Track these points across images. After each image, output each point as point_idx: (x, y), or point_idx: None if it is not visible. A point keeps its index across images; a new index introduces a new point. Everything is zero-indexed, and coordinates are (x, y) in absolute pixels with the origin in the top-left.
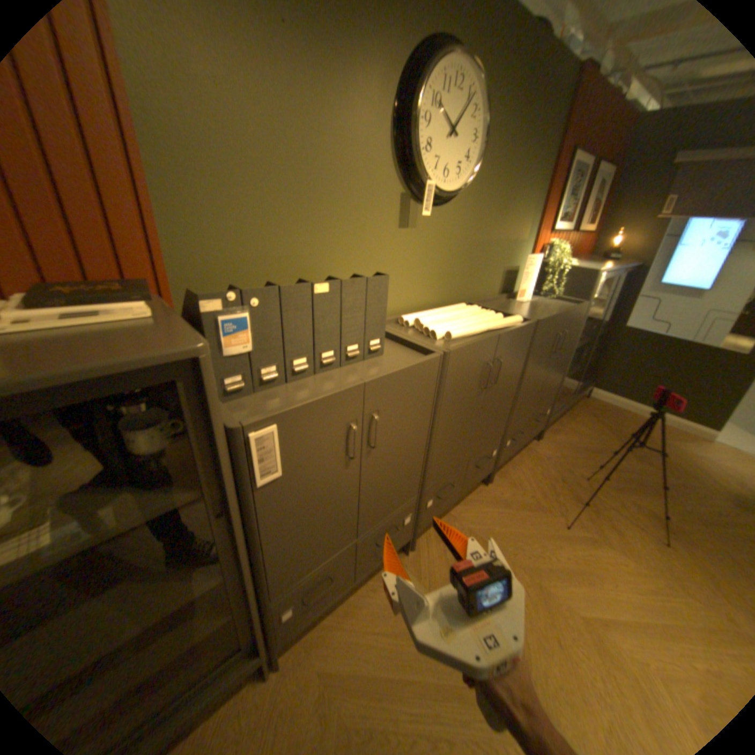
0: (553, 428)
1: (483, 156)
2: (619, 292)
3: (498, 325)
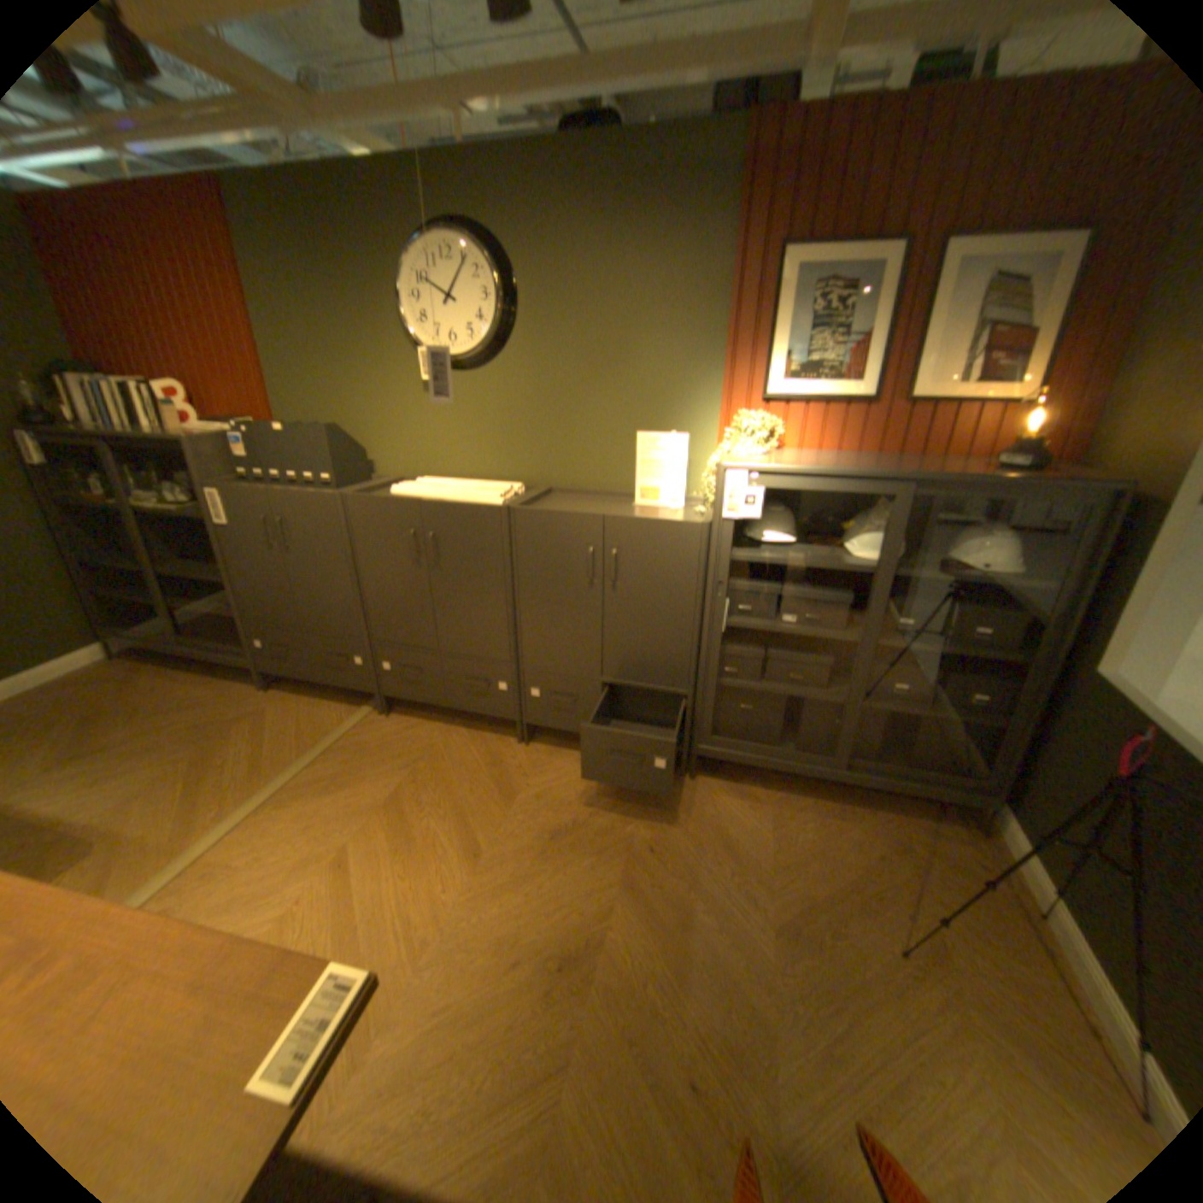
0: (754, 792)
1: (494, 312)
2: (1086, 566)
3: (457, 499)
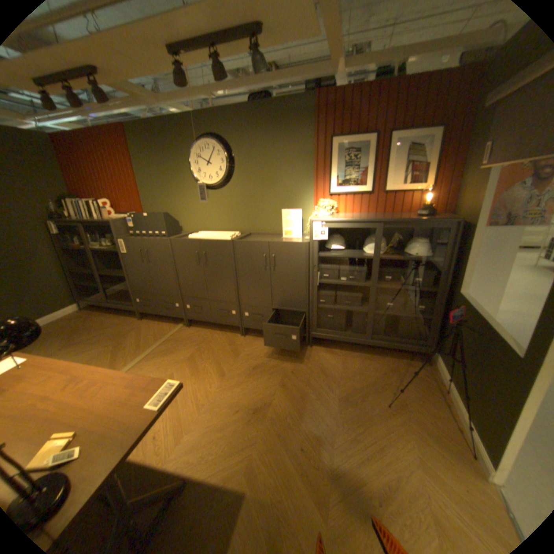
0: (336, 351)
1: (226, 168)
2: (453, 252)
3: (213, 239)
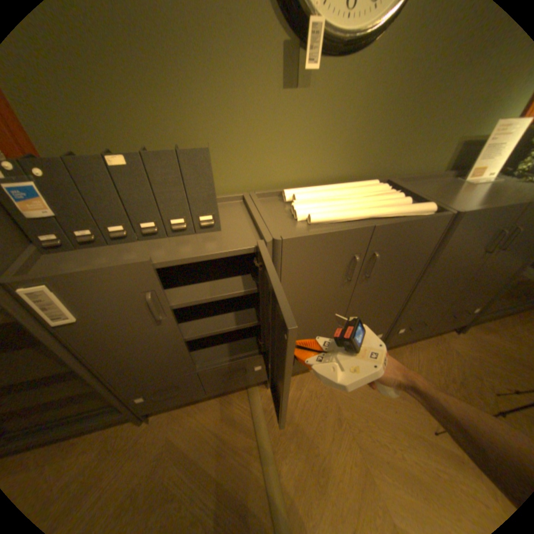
0: (489, 326)
1: None
2: None
3: (391, 212)
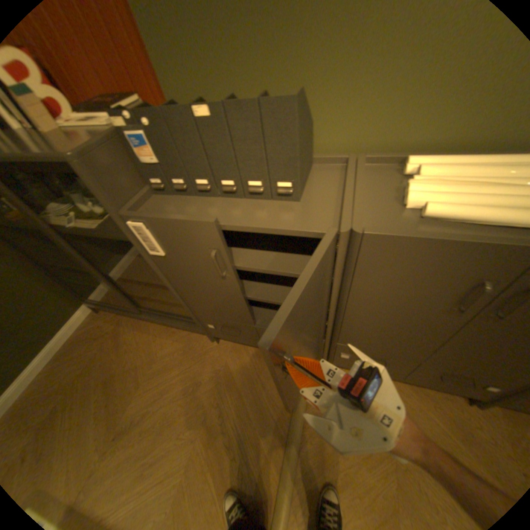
0: None
1: None
2: None
3: None
